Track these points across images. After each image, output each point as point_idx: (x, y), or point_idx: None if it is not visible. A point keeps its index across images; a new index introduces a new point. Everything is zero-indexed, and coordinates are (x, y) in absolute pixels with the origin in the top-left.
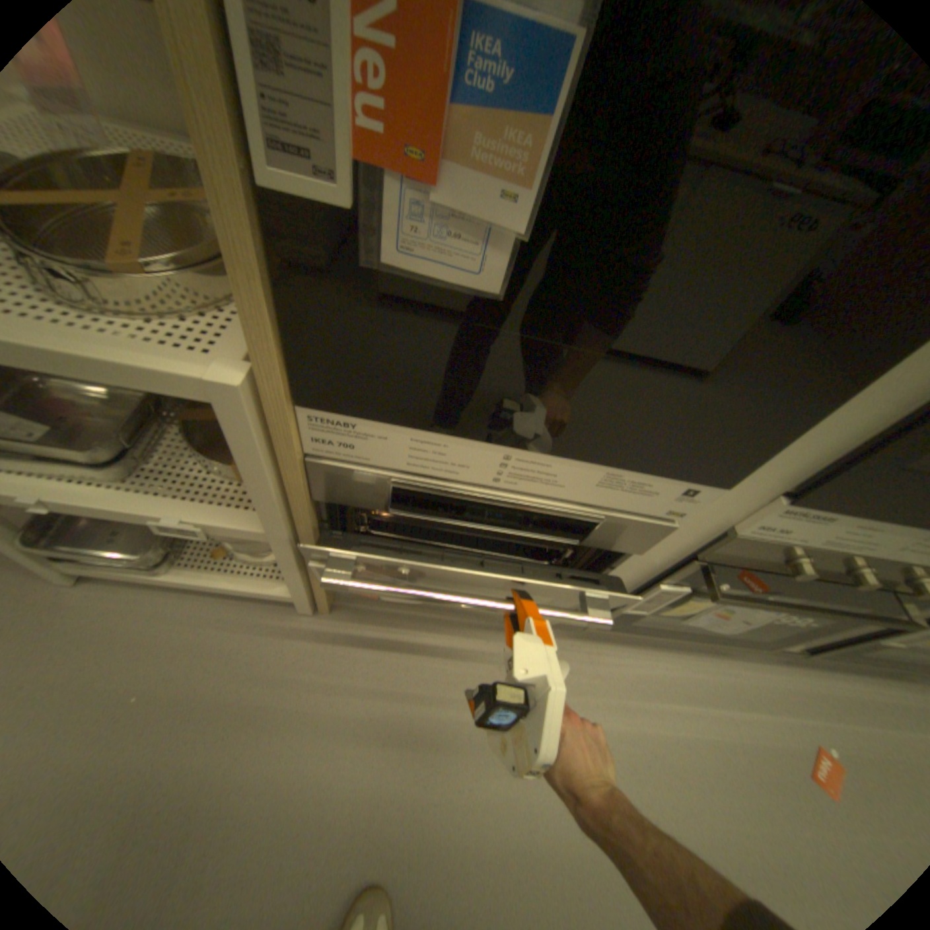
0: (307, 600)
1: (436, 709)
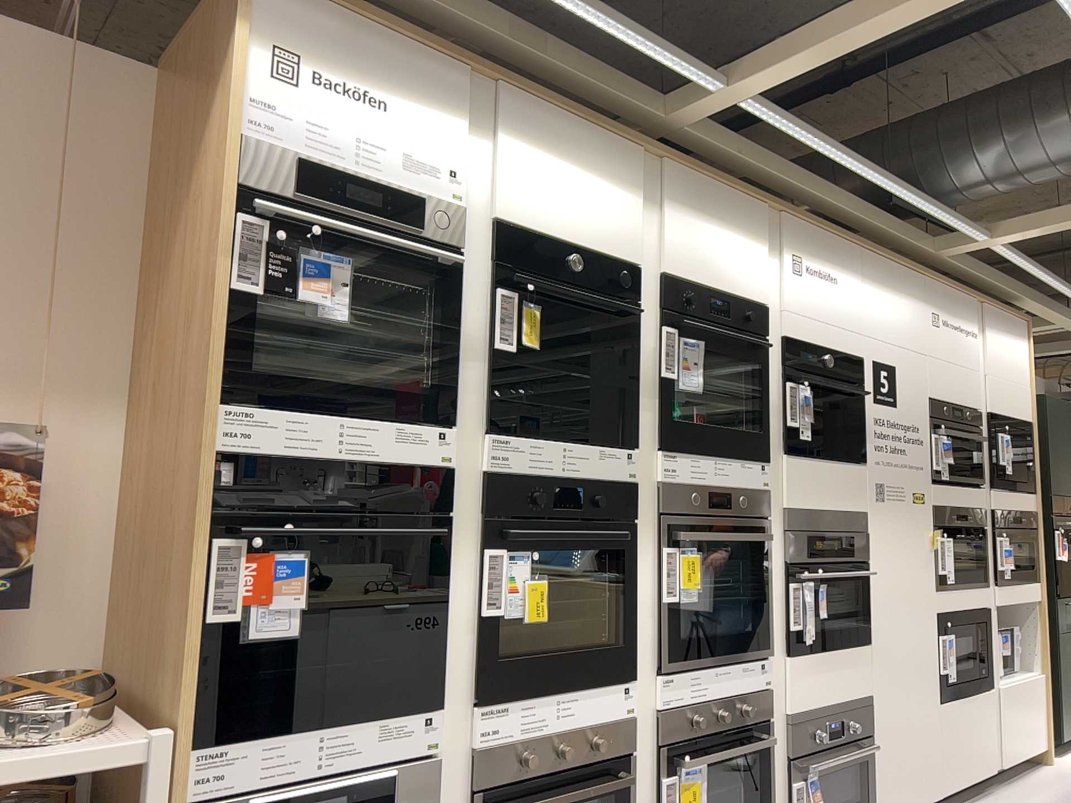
0: None
1: None
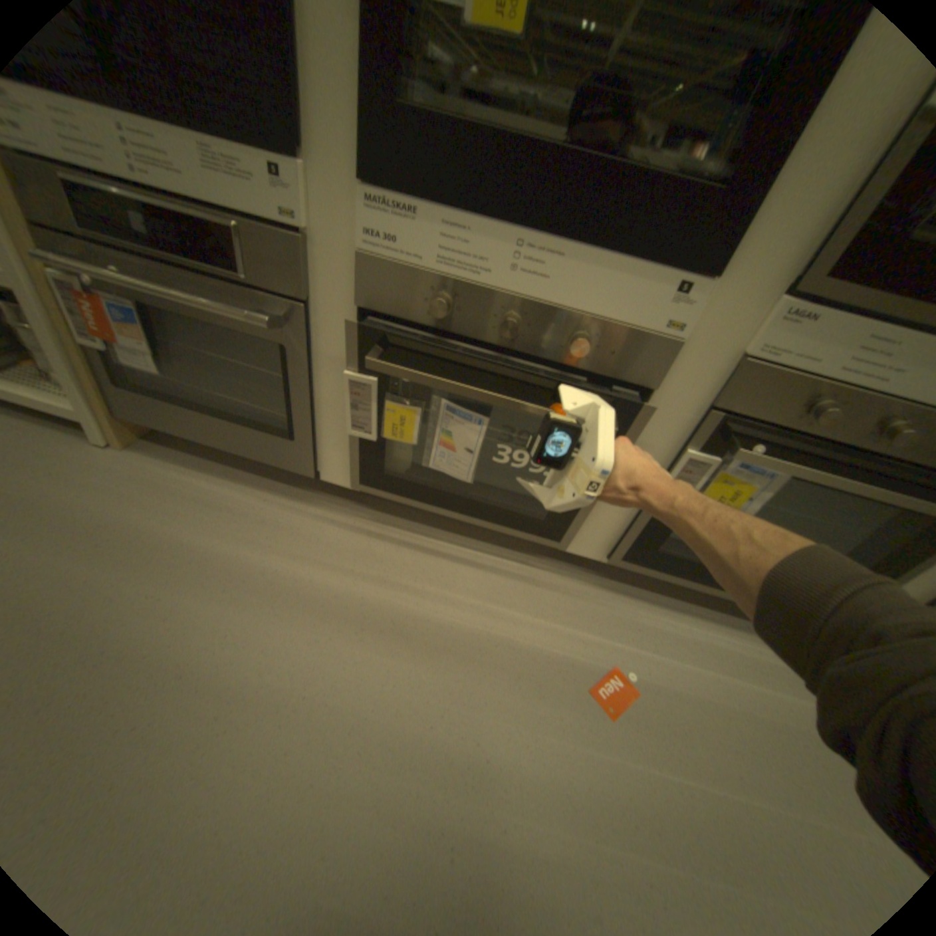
0: (91, 415)
1: (173, 533)
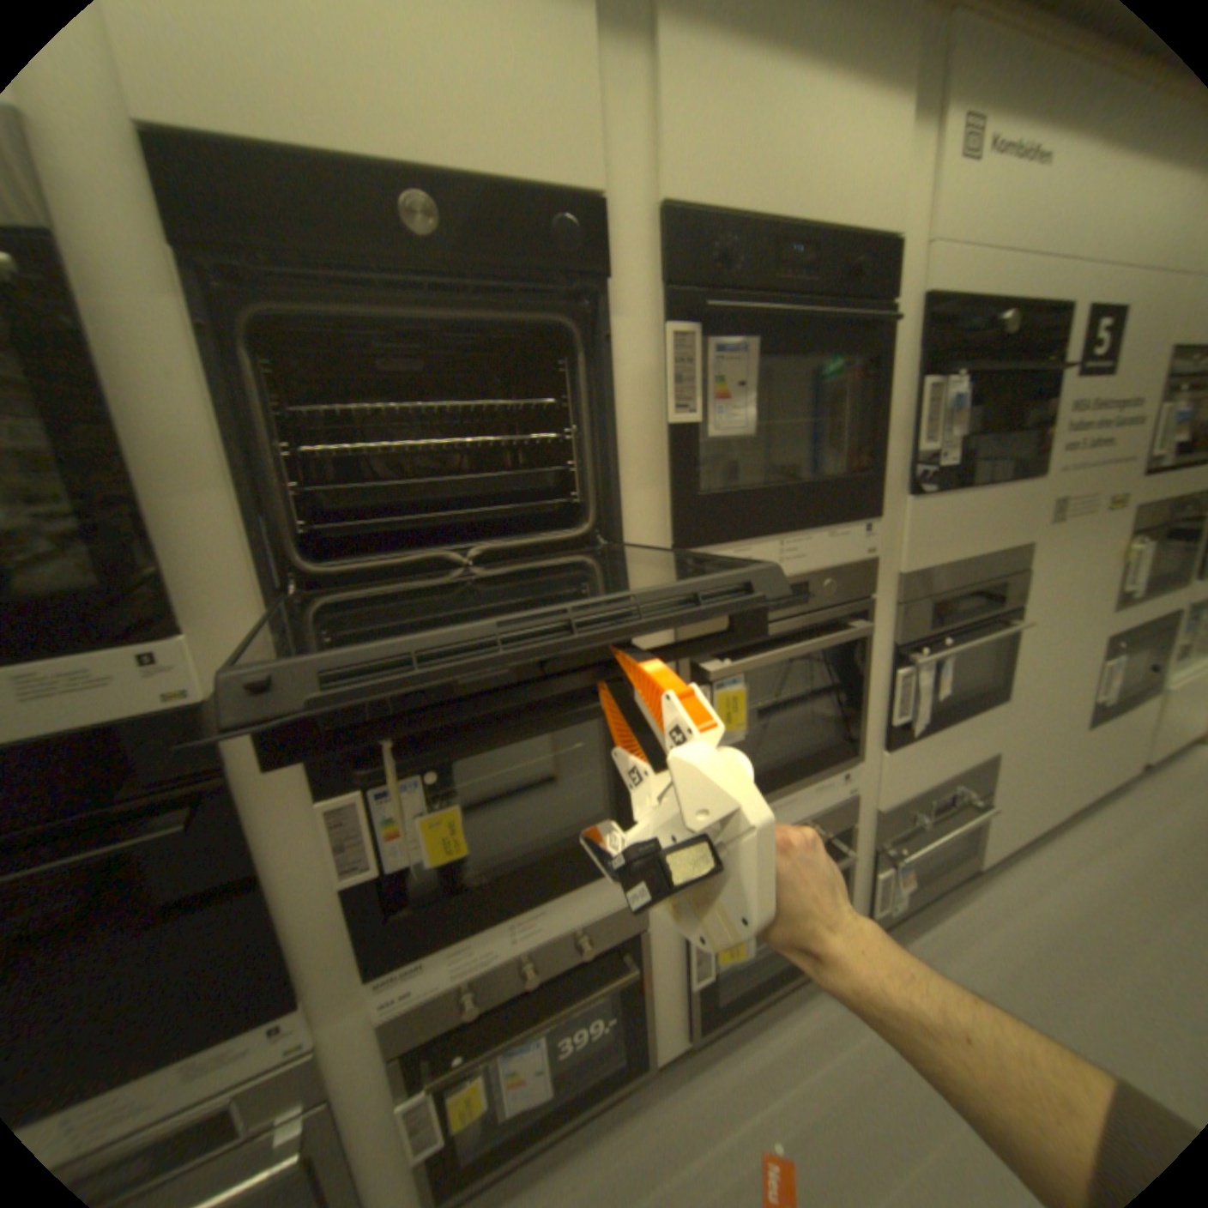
0: None
1: None
